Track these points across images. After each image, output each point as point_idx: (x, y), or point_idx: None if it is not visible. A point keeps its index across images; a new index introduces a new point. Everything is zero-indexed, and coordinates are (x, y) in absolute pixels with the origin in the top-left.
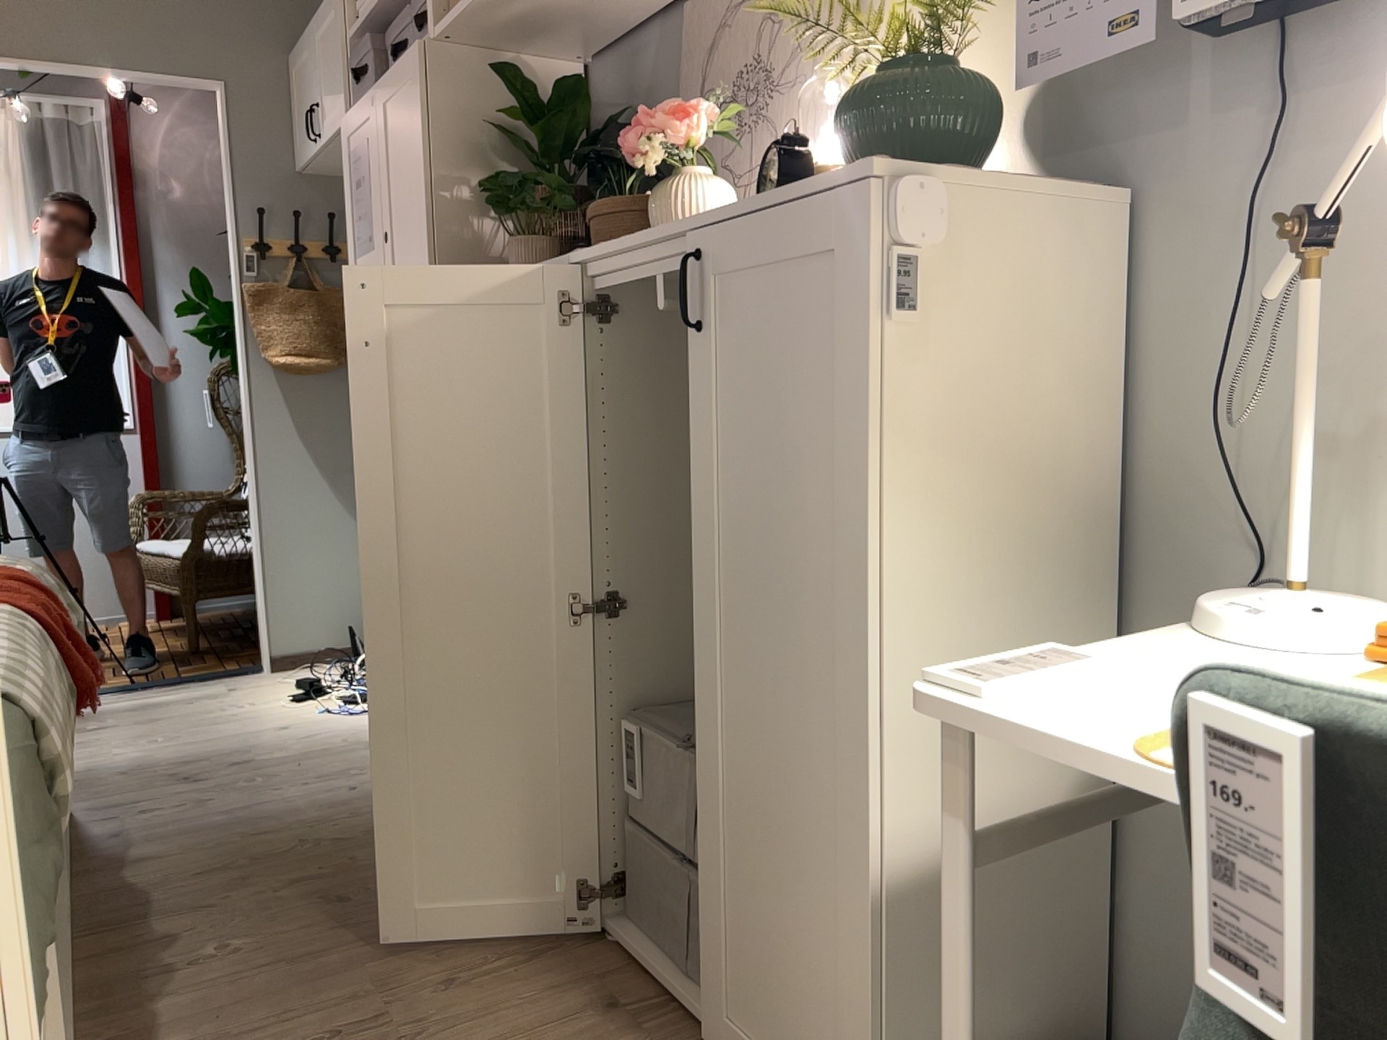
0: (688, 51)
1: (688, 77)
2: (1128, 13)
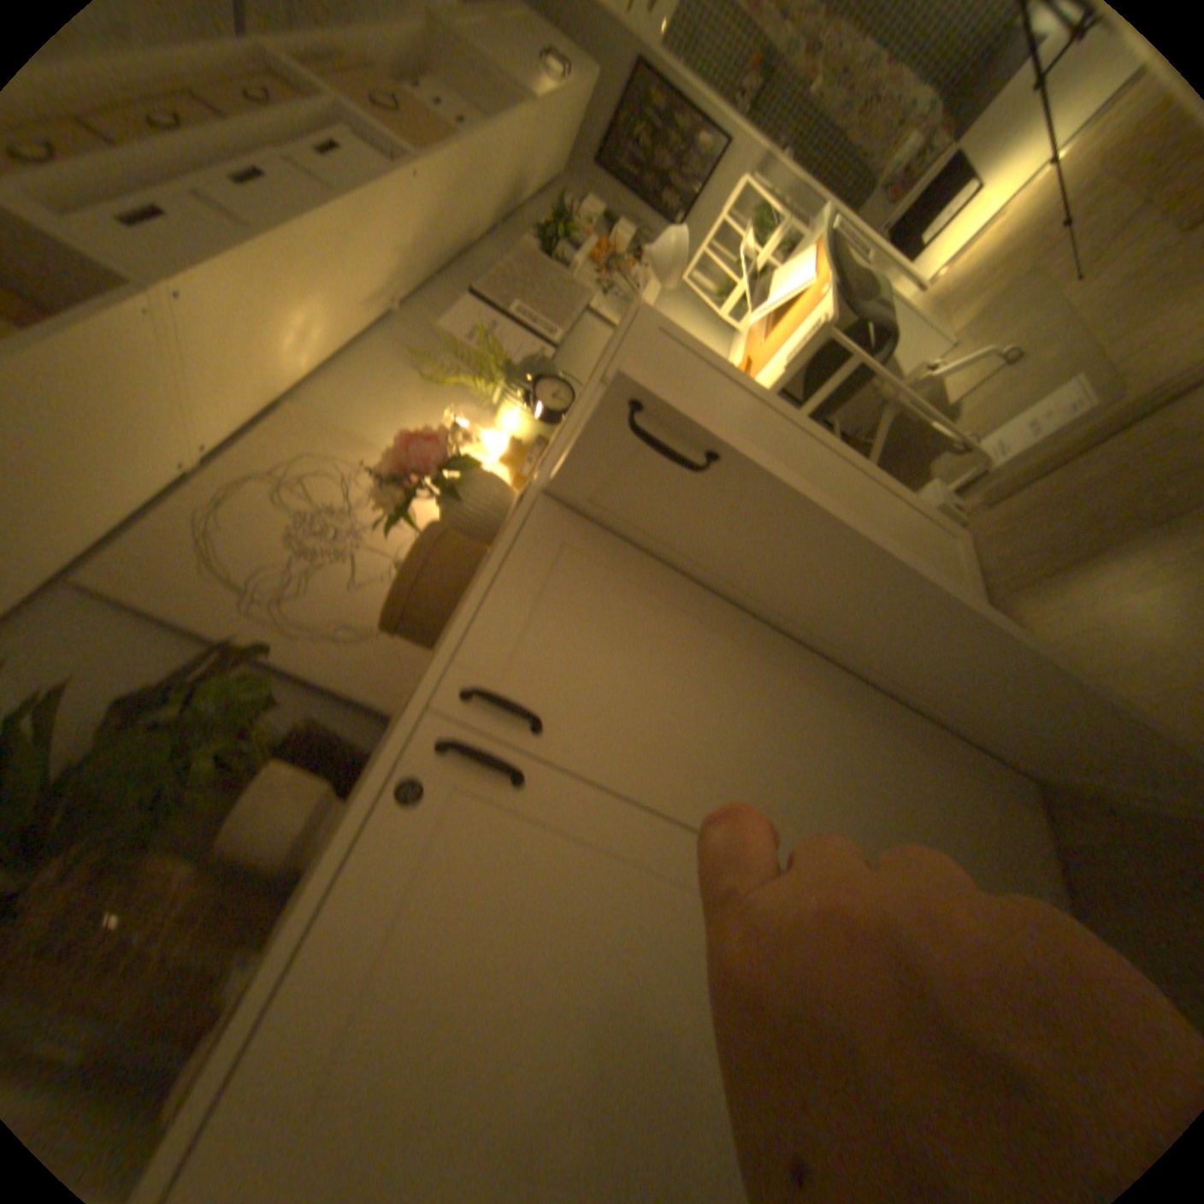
0: (125, 613)
1: (157, 627)
2: (538, 346)
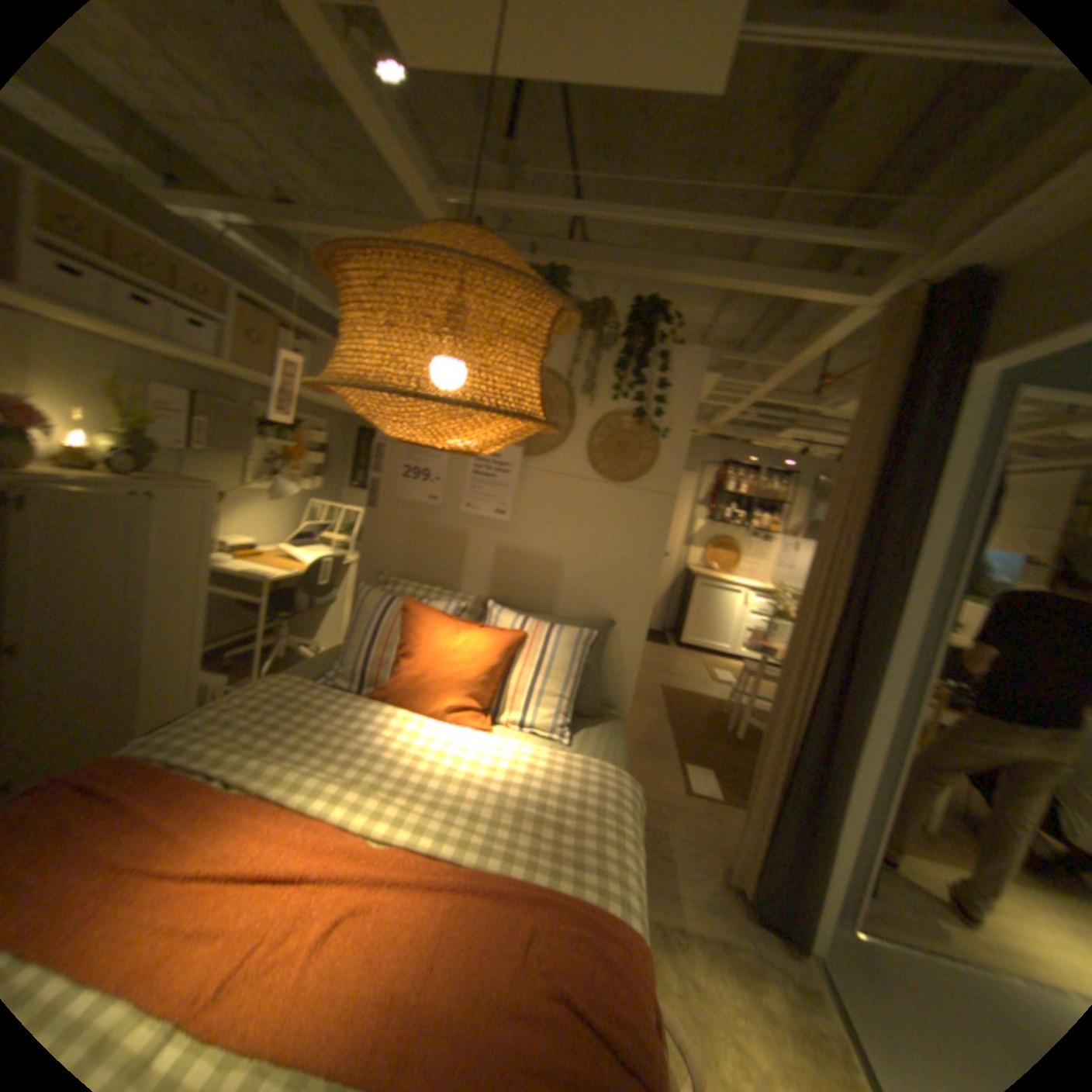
0: None
1: None
2: (173, 439)
